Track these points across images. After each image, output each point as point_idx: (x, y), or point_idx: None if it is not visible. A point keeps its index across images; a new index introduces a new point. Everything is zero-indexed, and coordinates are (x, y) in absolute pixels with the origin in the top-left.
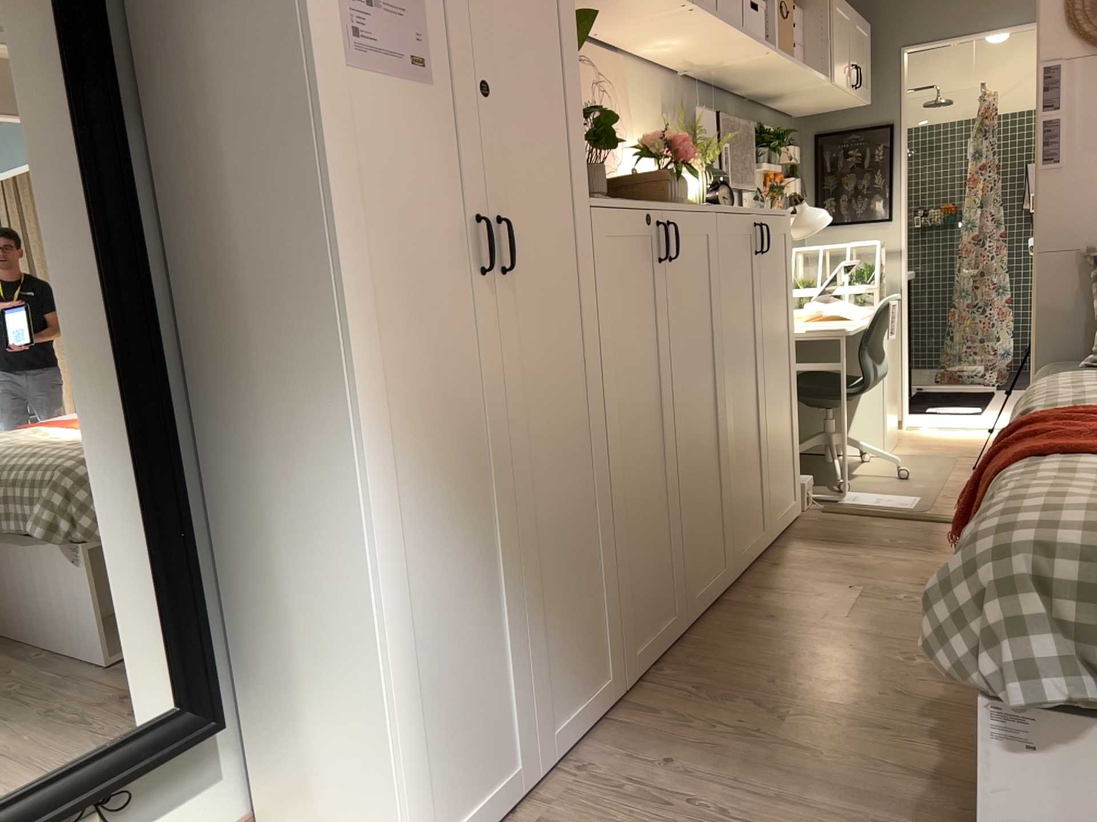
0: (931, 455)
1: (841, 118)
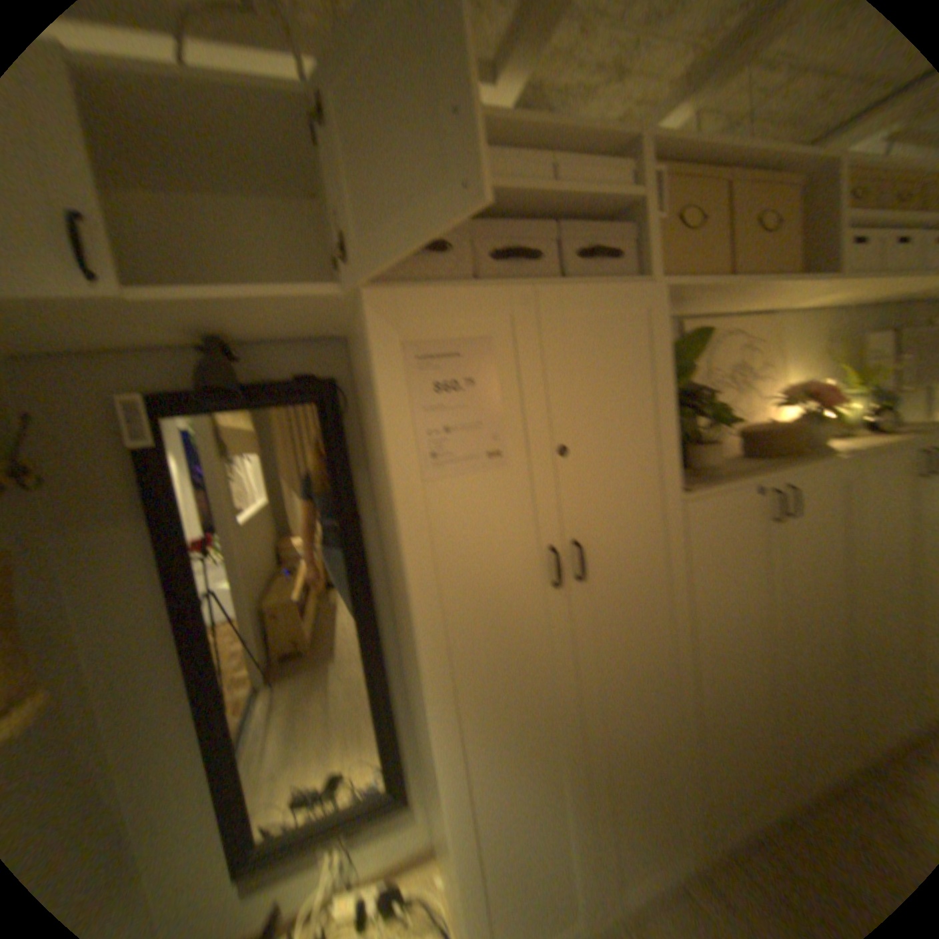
0: None
1: None
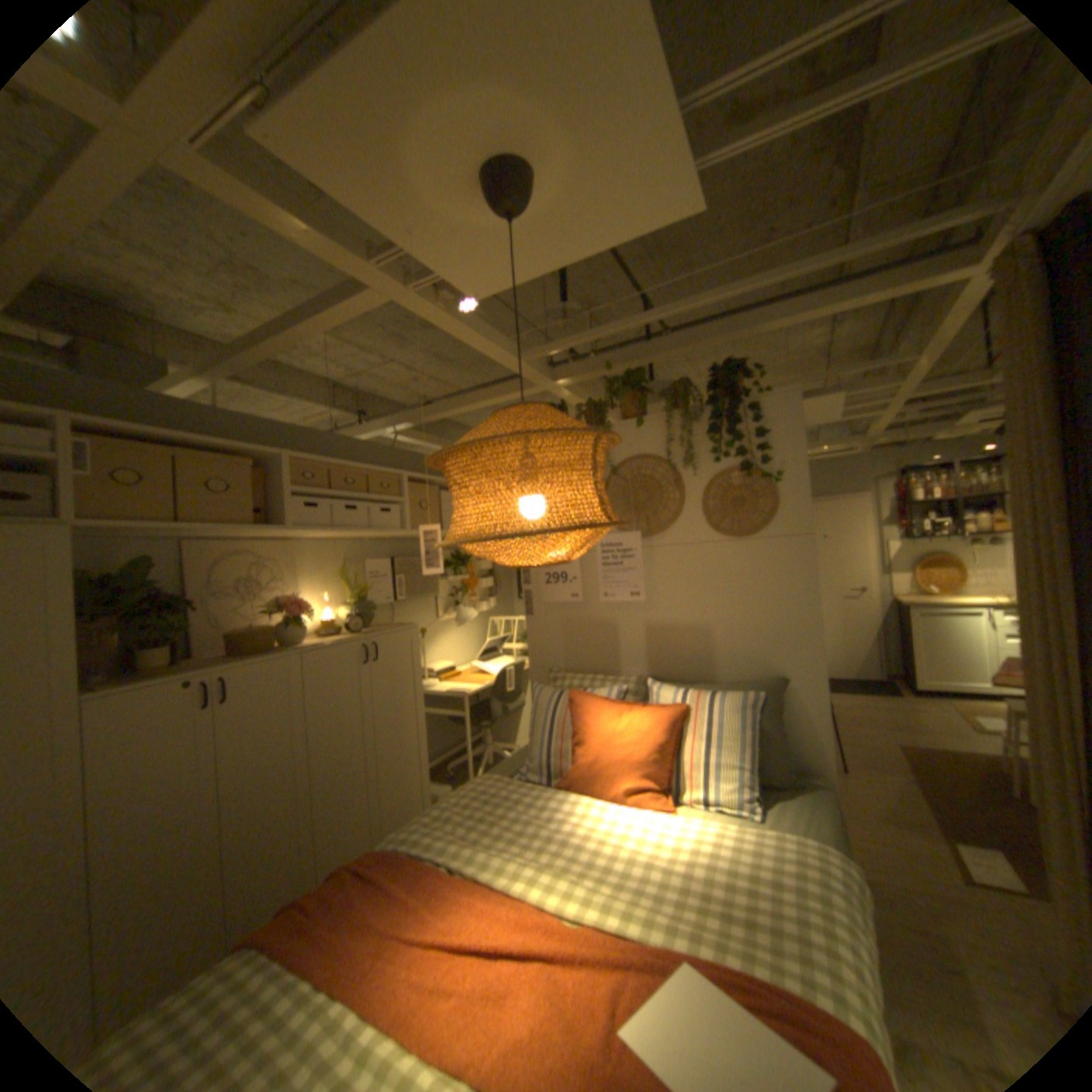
0: None
1: None
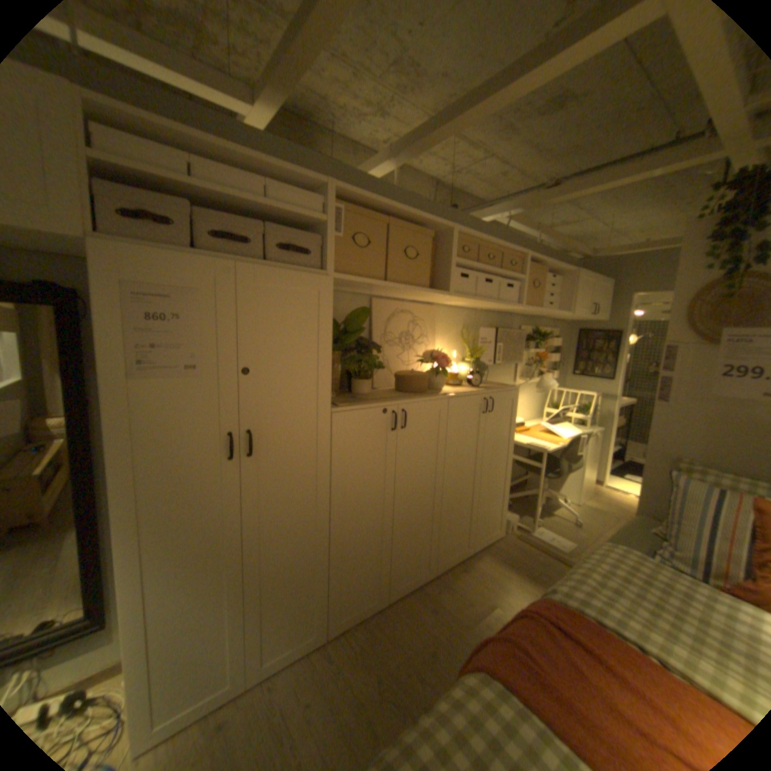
0: (605, 513)
1: (595, 323)
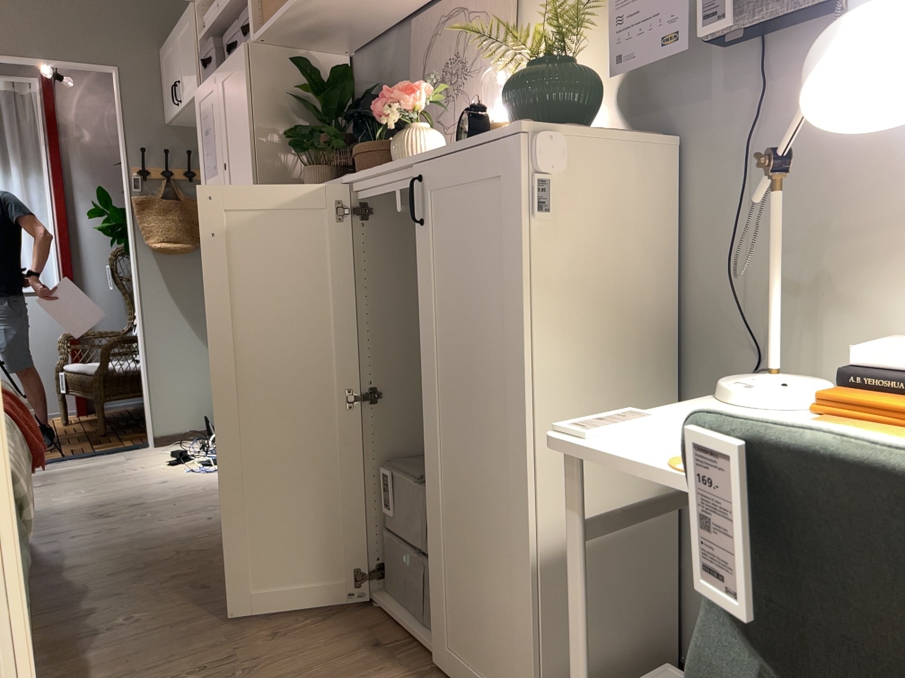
0: None
1: None
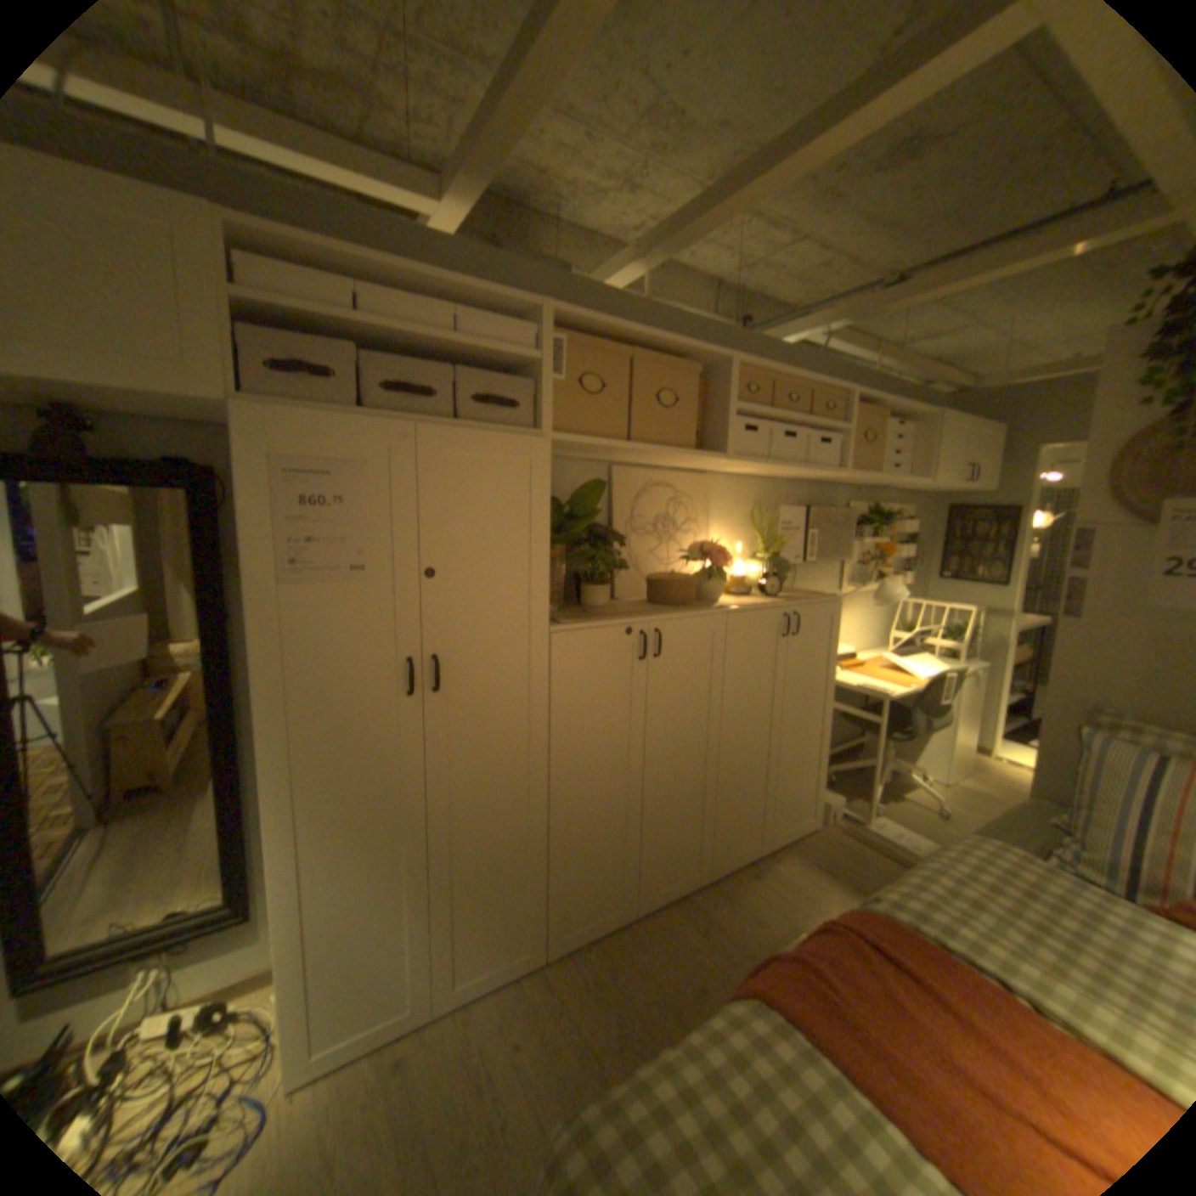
0: (991, 799)
1: (975, 495)
